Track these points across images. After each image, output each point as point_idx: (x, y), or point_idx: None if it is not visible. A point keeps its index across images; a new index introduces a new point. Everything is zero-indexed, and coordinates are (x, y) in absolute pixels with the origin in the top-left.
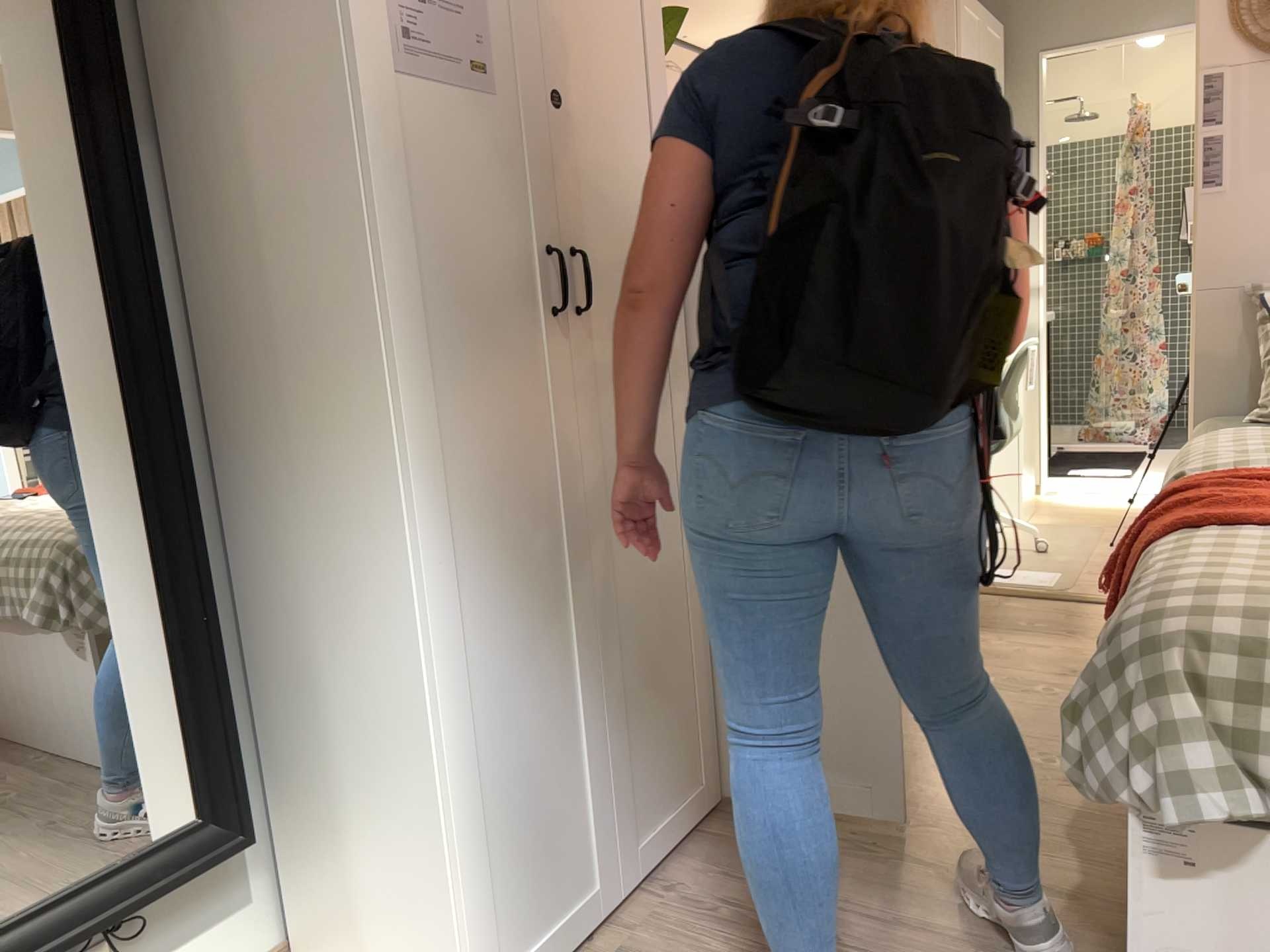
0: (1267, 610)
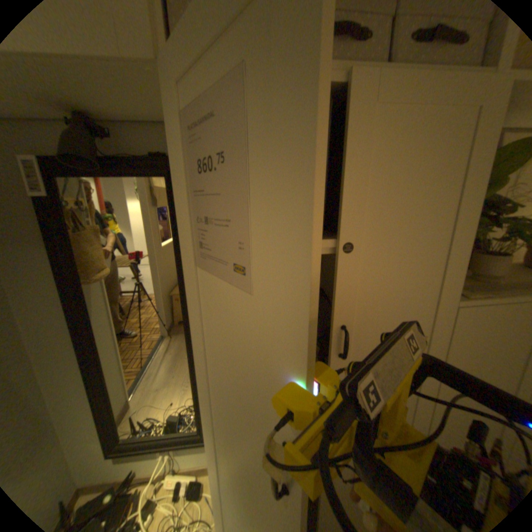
0: None
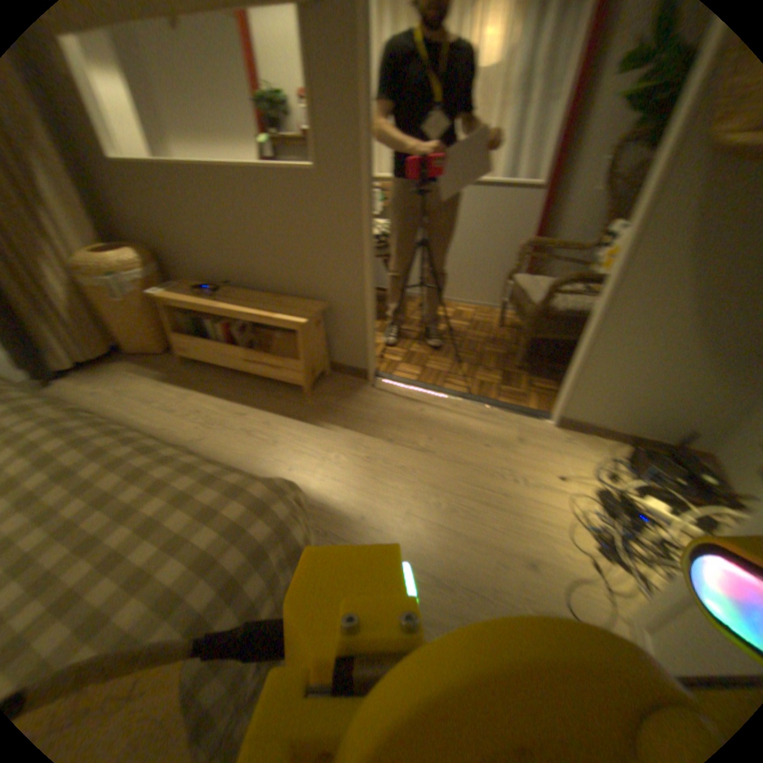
0: (190, 485)
